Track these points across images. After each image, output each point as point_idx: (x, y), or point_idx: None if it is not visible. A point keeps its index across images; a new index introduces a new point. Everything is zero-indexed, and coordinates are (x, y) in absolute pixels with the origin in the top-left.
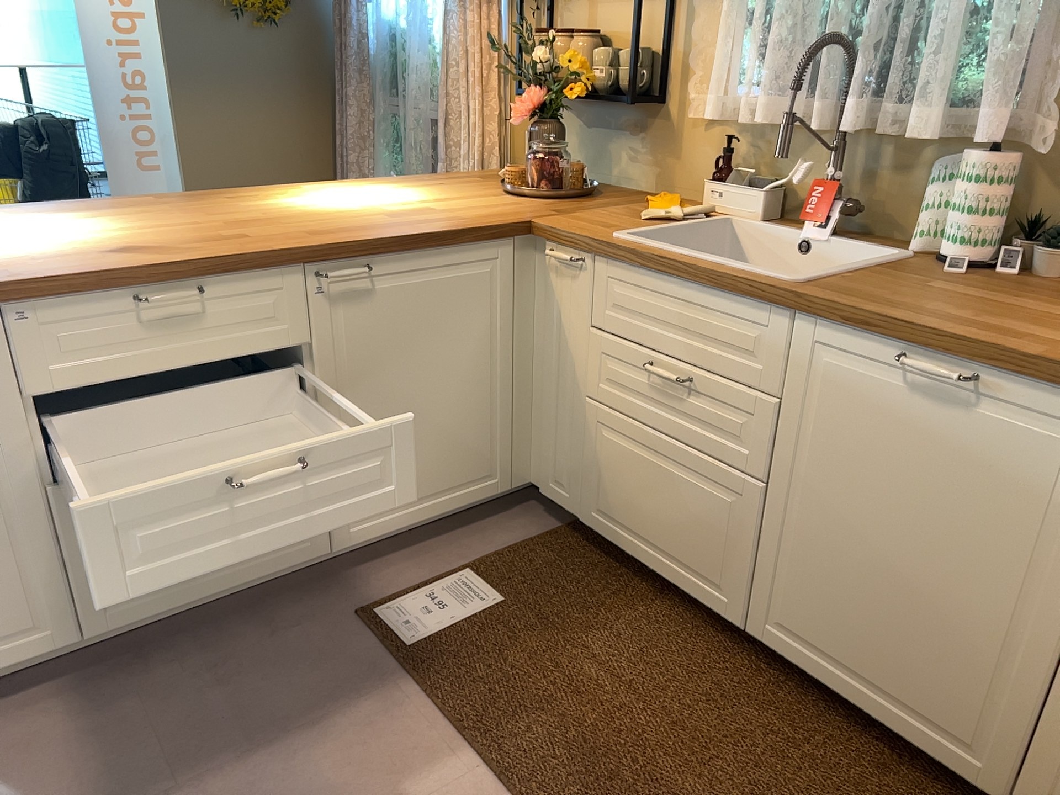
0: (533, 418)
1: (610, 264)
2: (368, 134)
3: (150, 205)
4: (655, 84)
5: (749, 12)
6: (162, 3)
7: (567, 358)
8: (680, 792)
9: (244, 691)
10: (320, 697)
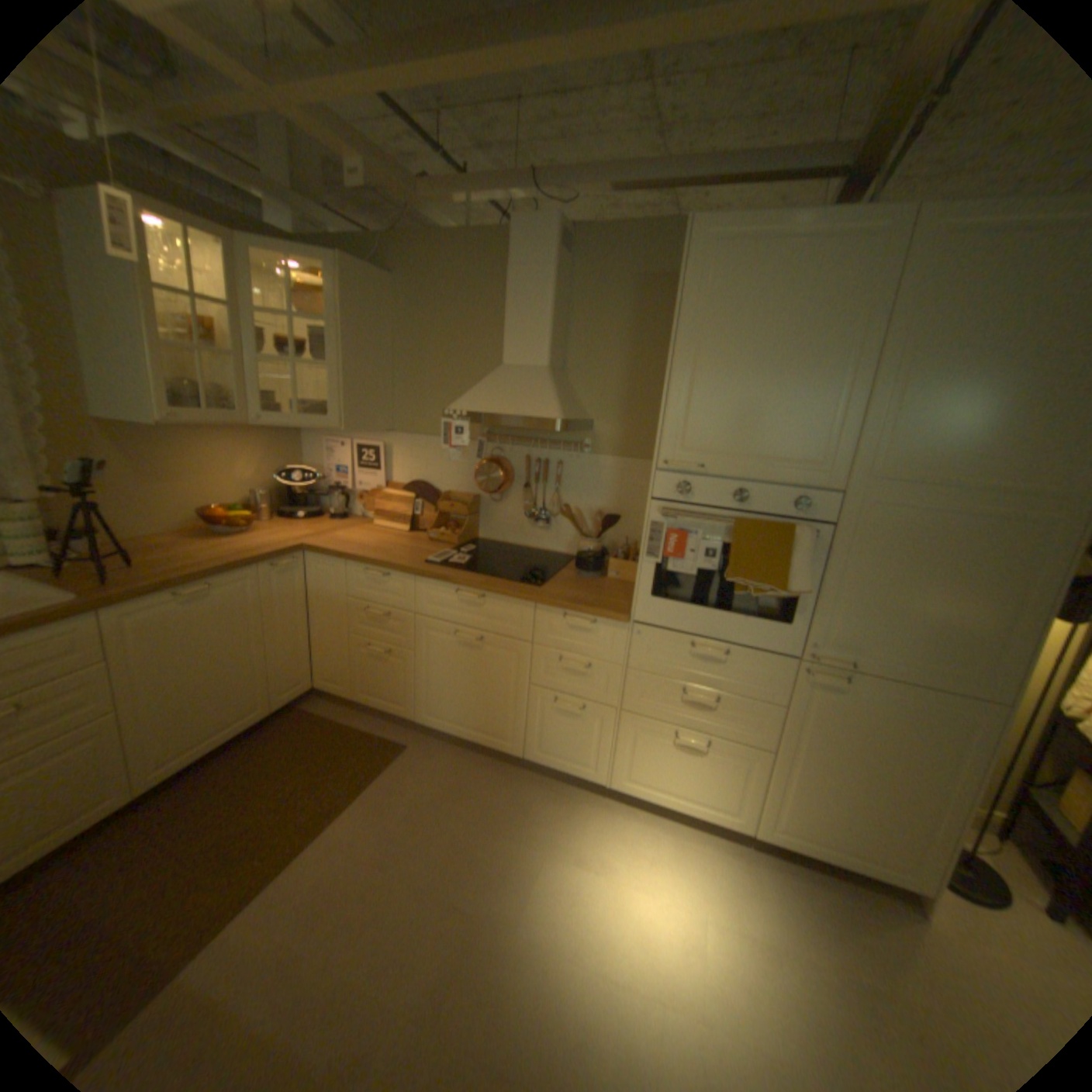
0: None
1: None
2: None
3: None
4: None
5: None
6: None
7: None
8: (253, 822)
9: None
10: None
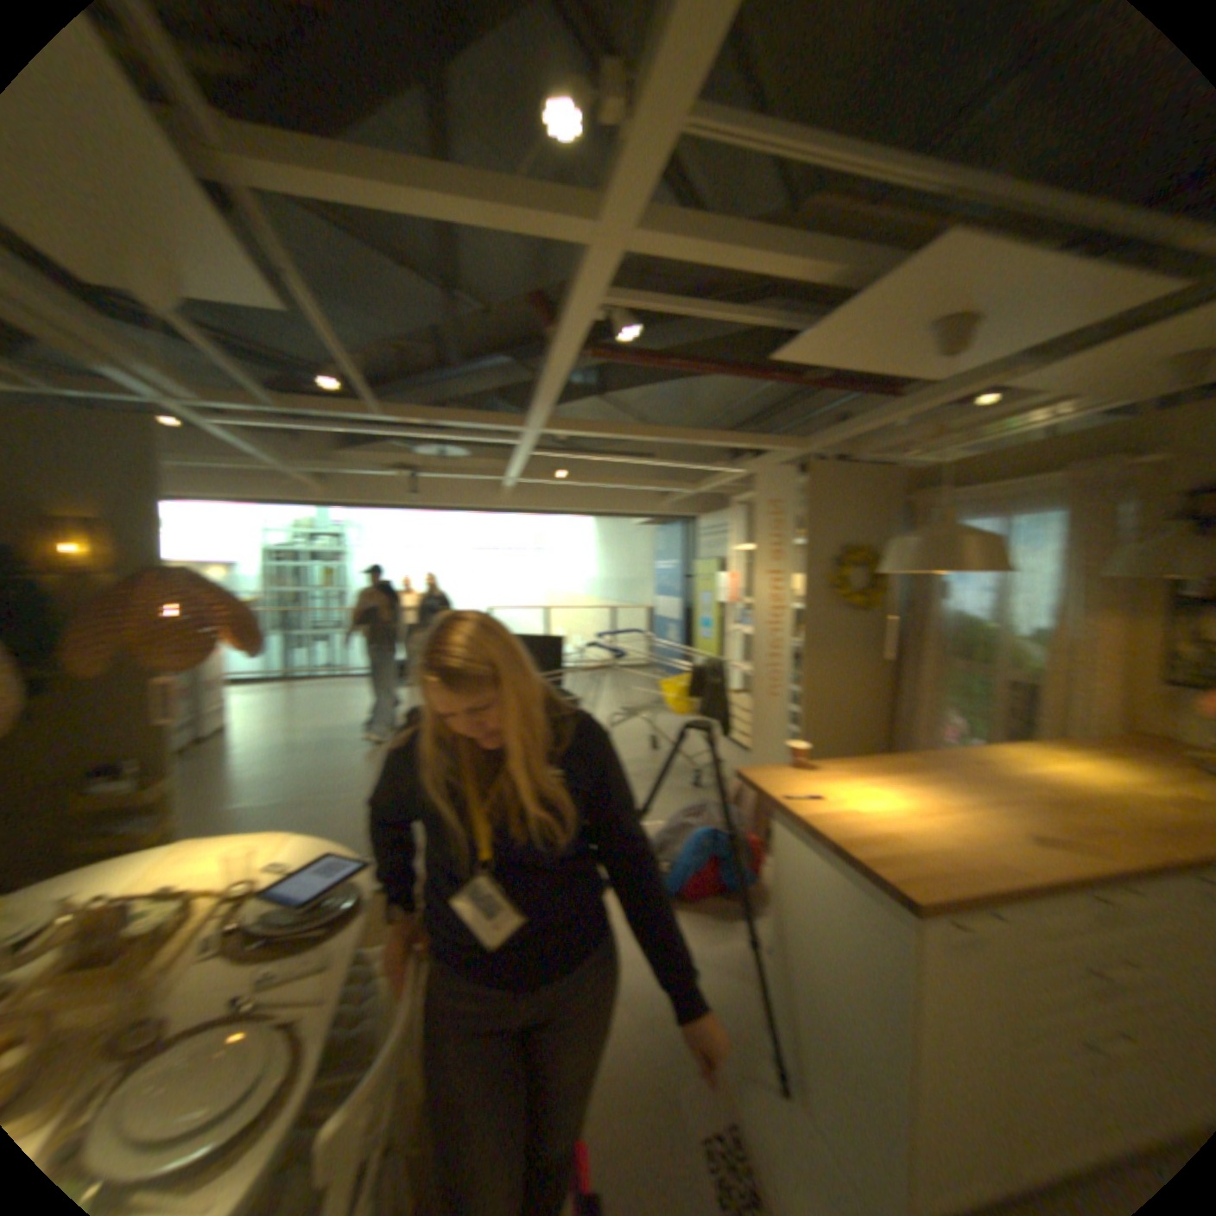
0: None
1: None
2: (936, 681)
3: (933, 768)
4: None
5: None
6: (808, 601)
7: None
8: None
9: None
10: None
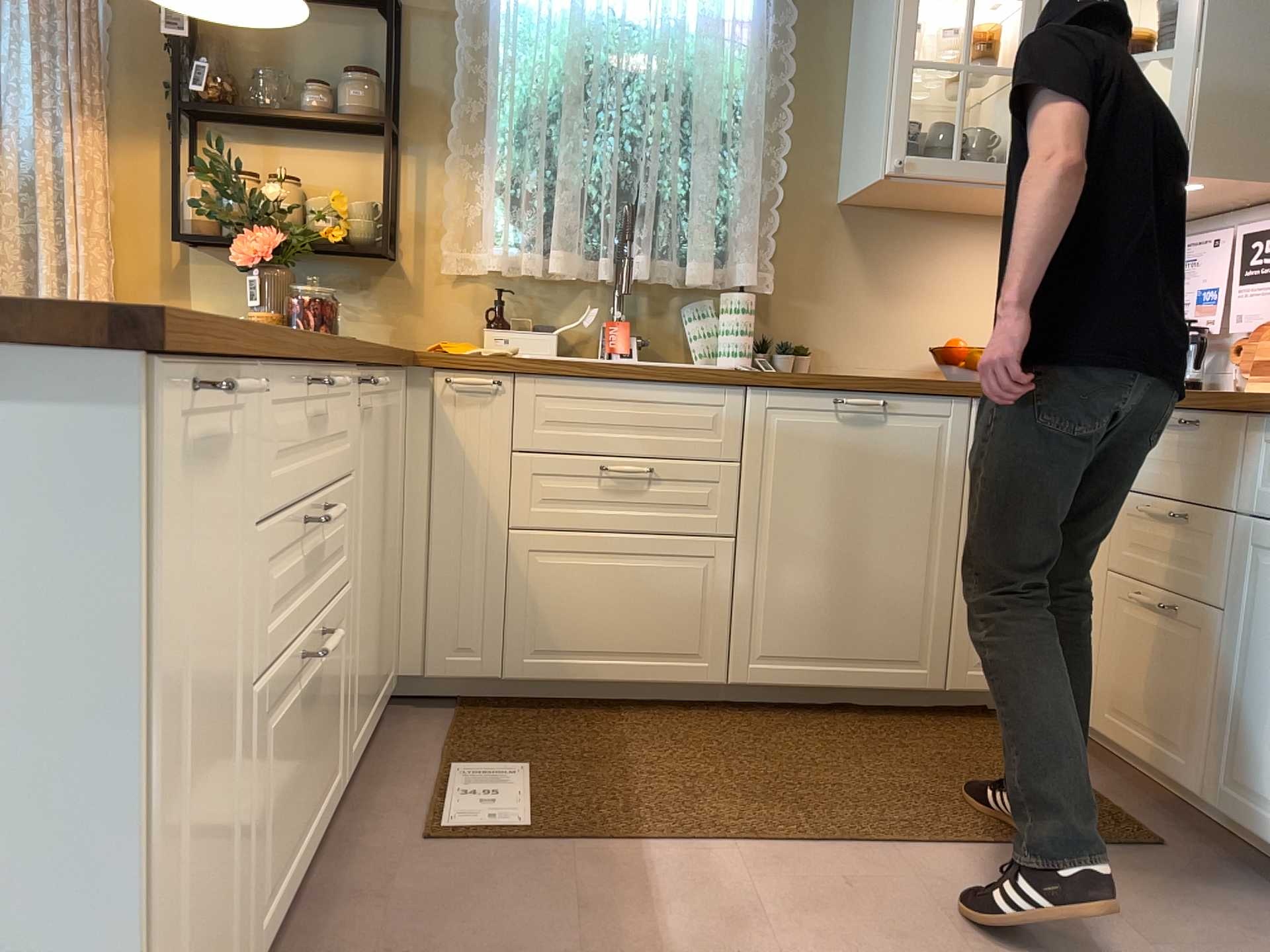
0: (406, 589)
1: (538, 382)
2: None
3: None
4: (384, 240)
5: (507, 179)
6: None
7: (471, 496)
8: (834, 784)
9: (459, 948)
10: (539, 901)
